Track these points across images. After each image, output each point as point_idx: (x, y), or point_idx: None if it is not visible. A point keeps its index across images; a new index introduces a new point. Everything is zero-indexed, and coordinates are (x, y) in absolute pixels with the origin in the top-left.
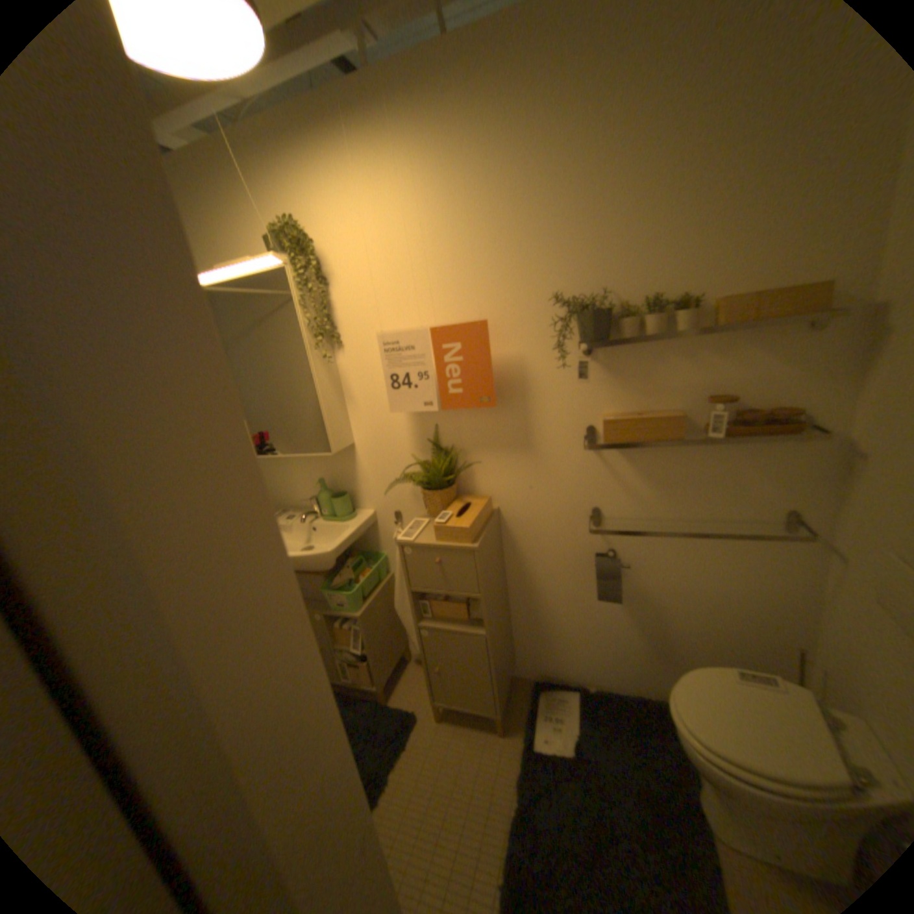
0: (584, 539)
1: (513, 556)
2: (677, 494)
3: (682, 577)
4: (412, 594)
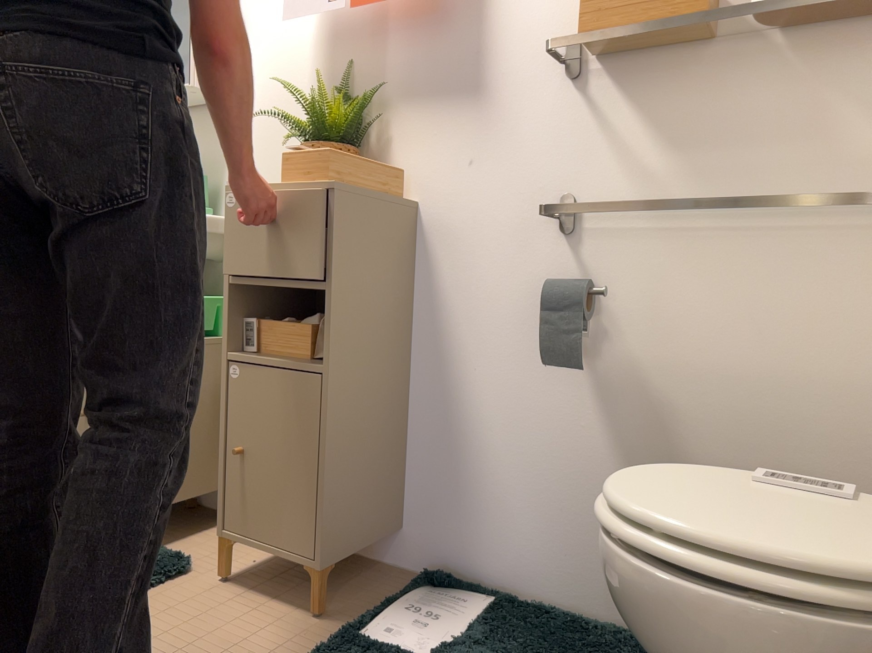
0: (545, 260)
1: (427, 299)
2: (709, 160)
3: (712, 339)
4: (230, 291)
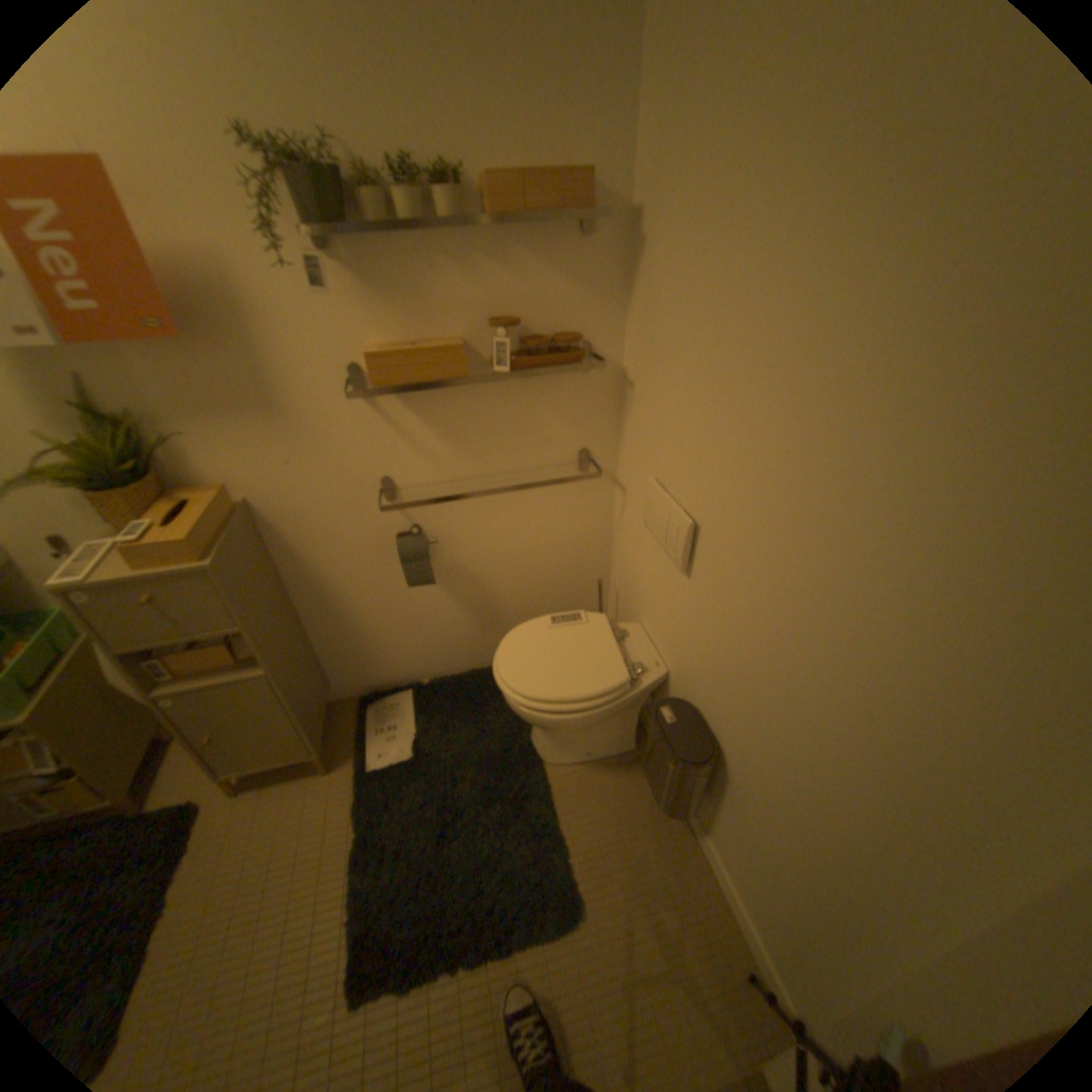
0: (380, 519)
1: (288, 561)
2: (474, 446)
3: (494, 539)
4: (118, 660)
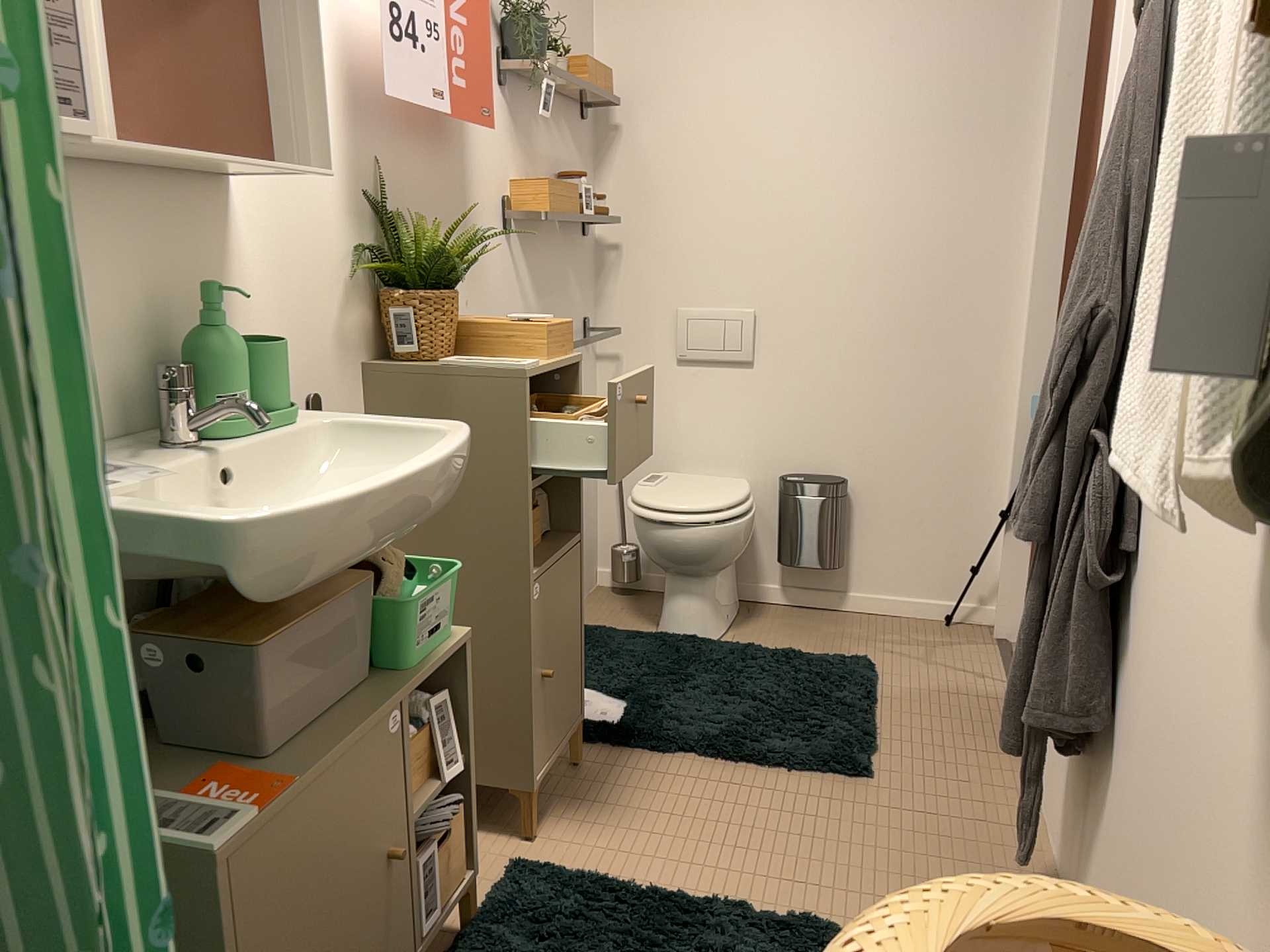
0: None
1: None
2: (550, 311)
3: None
4: (533, 498)
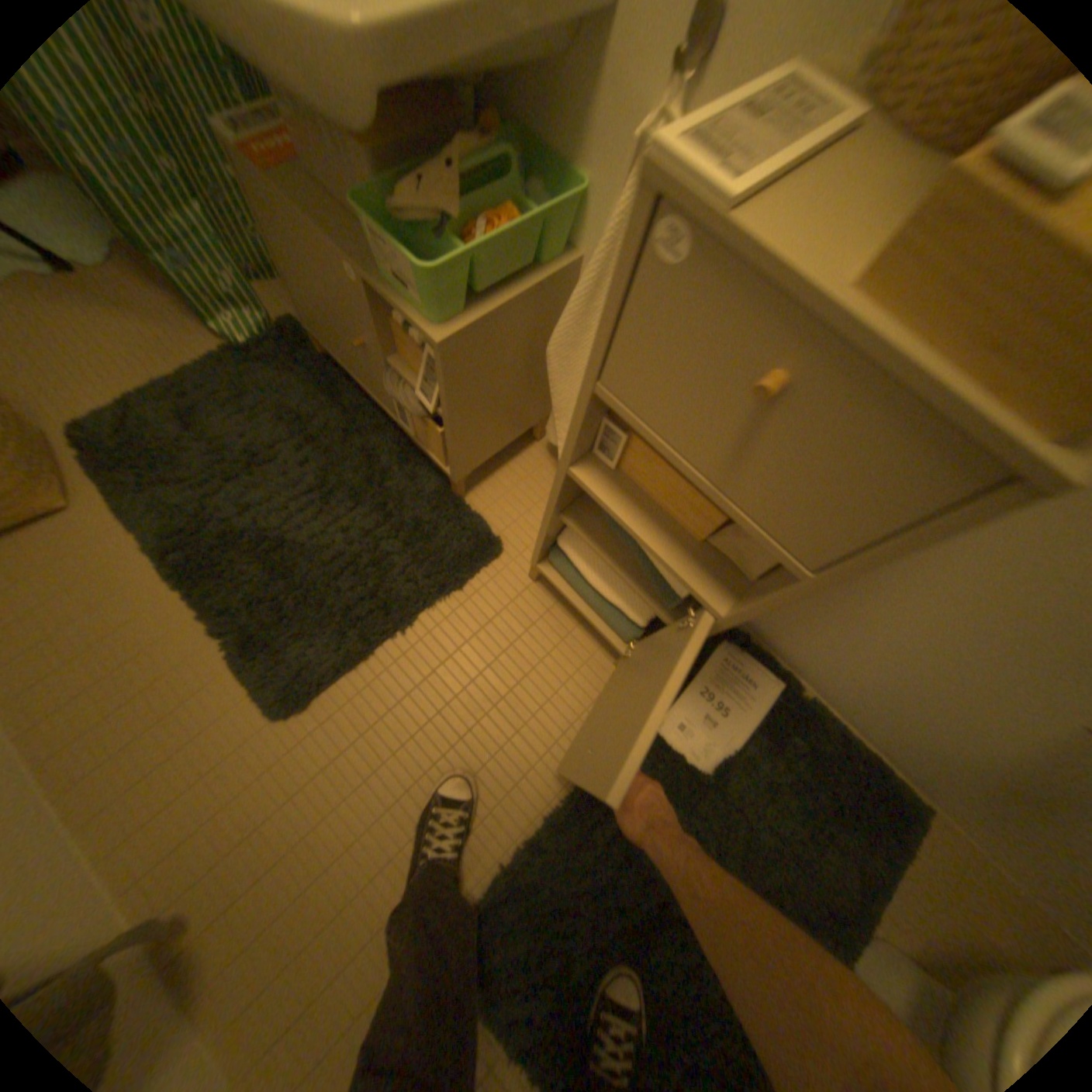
0: None
1: None
2: None
3: None
4: (596, 399)
